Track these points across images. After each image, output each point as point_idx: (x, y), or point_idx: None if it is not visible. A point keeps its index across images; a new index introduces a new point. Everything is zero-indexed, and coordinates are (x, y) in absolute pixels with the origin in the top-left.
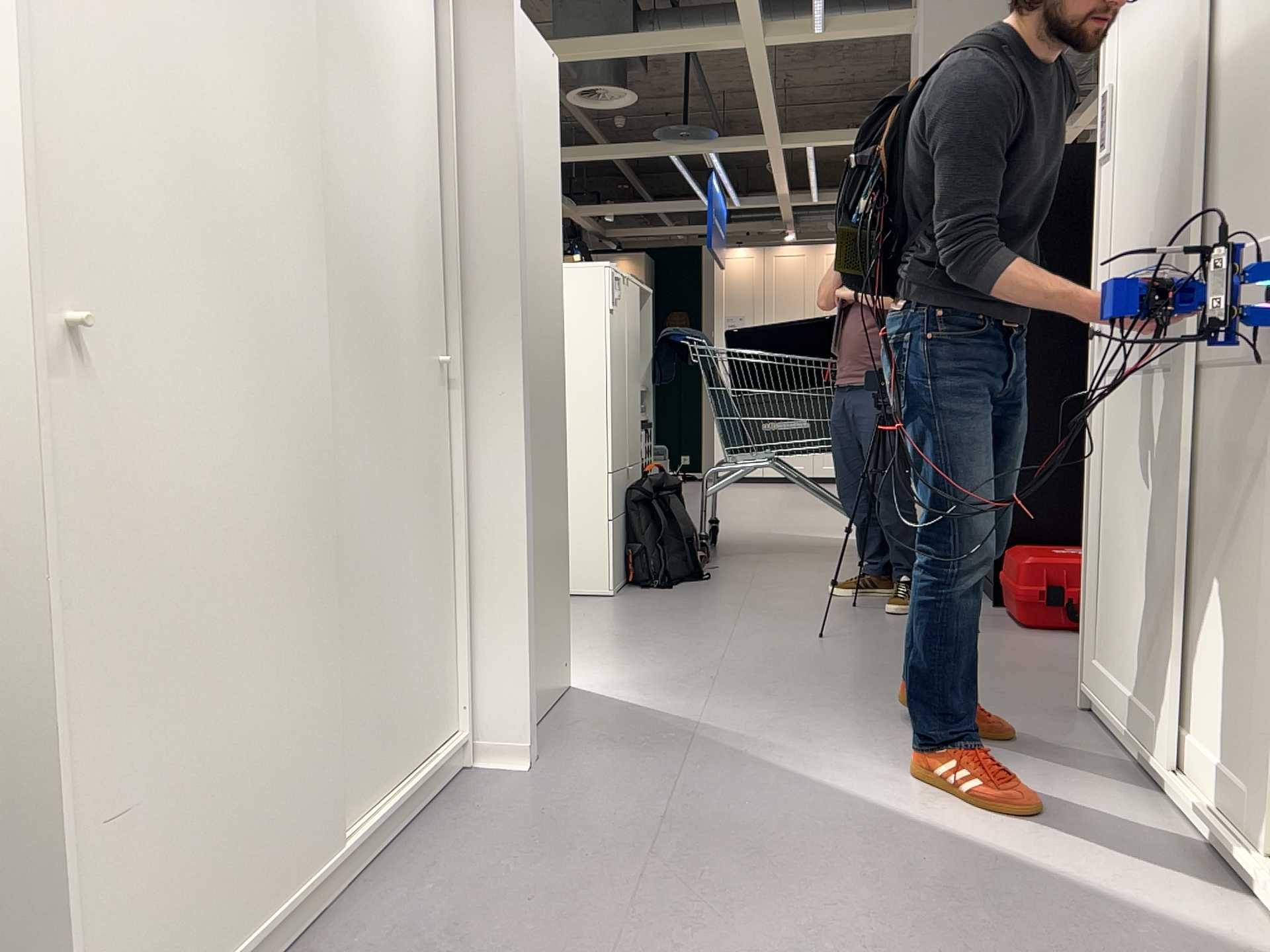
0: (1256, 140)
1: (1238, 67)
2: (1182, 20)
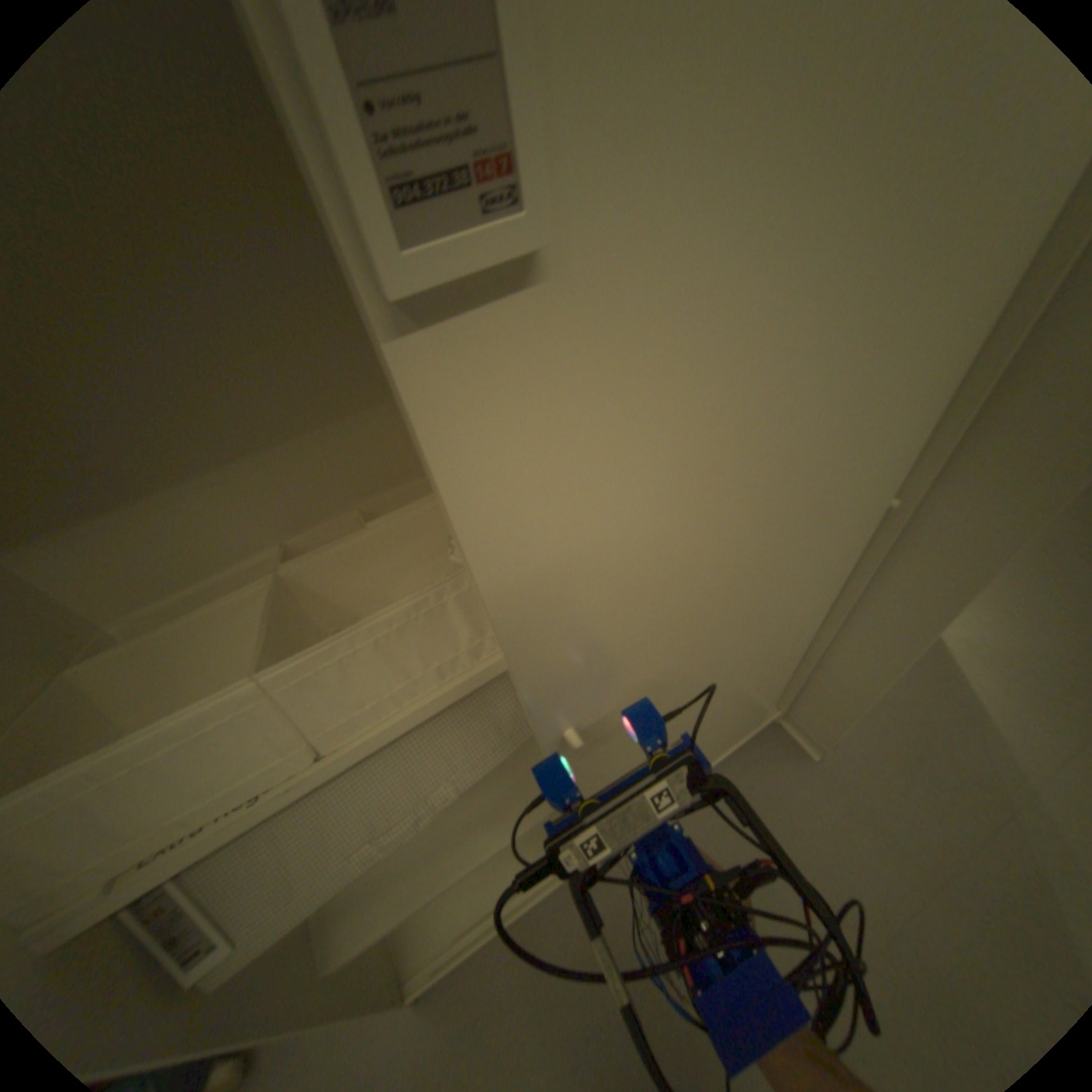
0: None
1: None
2: None
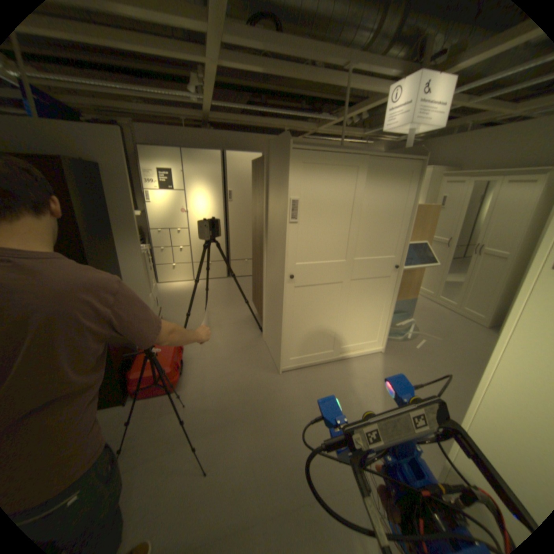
0: (376, 238)
1: (371, 221)
2: (357, 202)
